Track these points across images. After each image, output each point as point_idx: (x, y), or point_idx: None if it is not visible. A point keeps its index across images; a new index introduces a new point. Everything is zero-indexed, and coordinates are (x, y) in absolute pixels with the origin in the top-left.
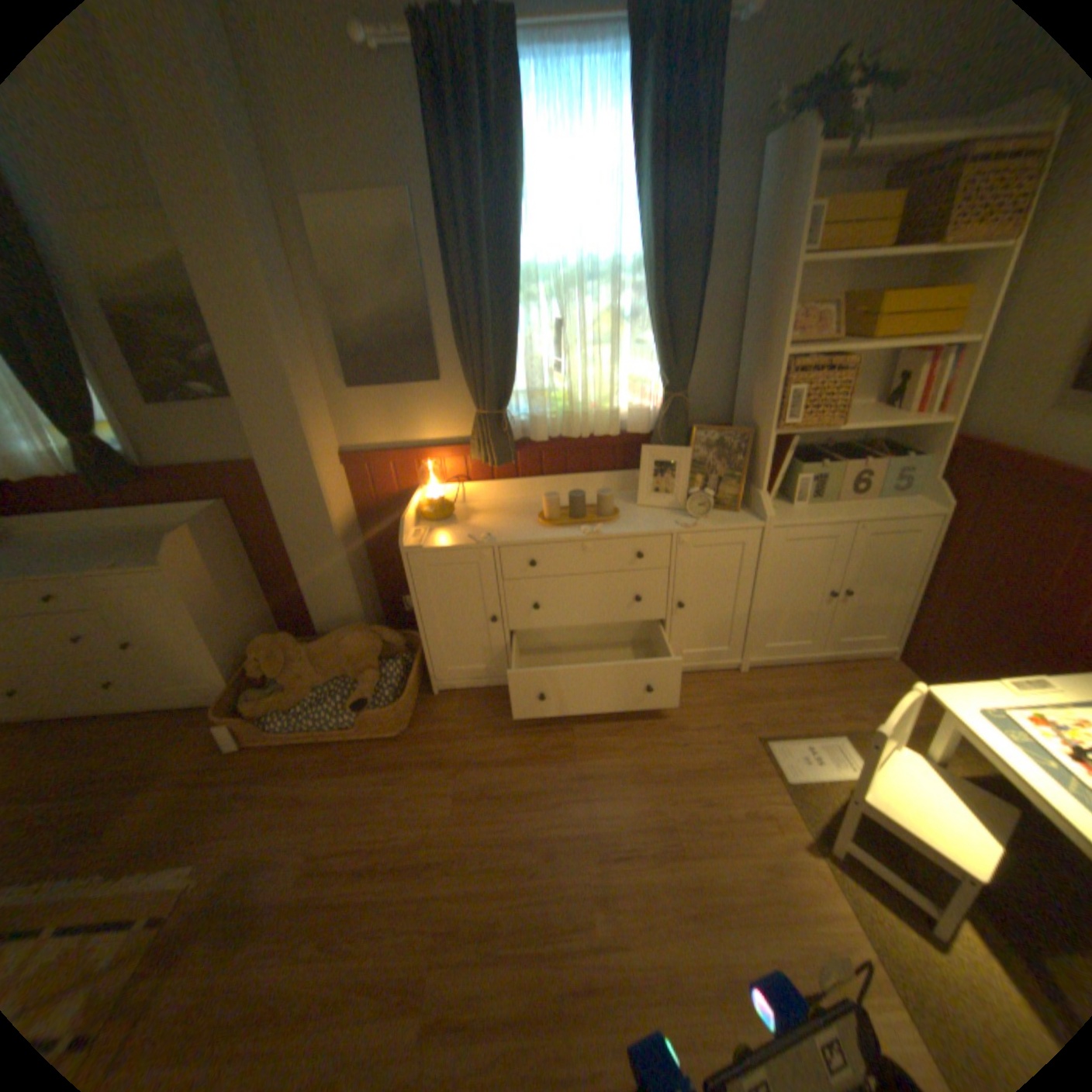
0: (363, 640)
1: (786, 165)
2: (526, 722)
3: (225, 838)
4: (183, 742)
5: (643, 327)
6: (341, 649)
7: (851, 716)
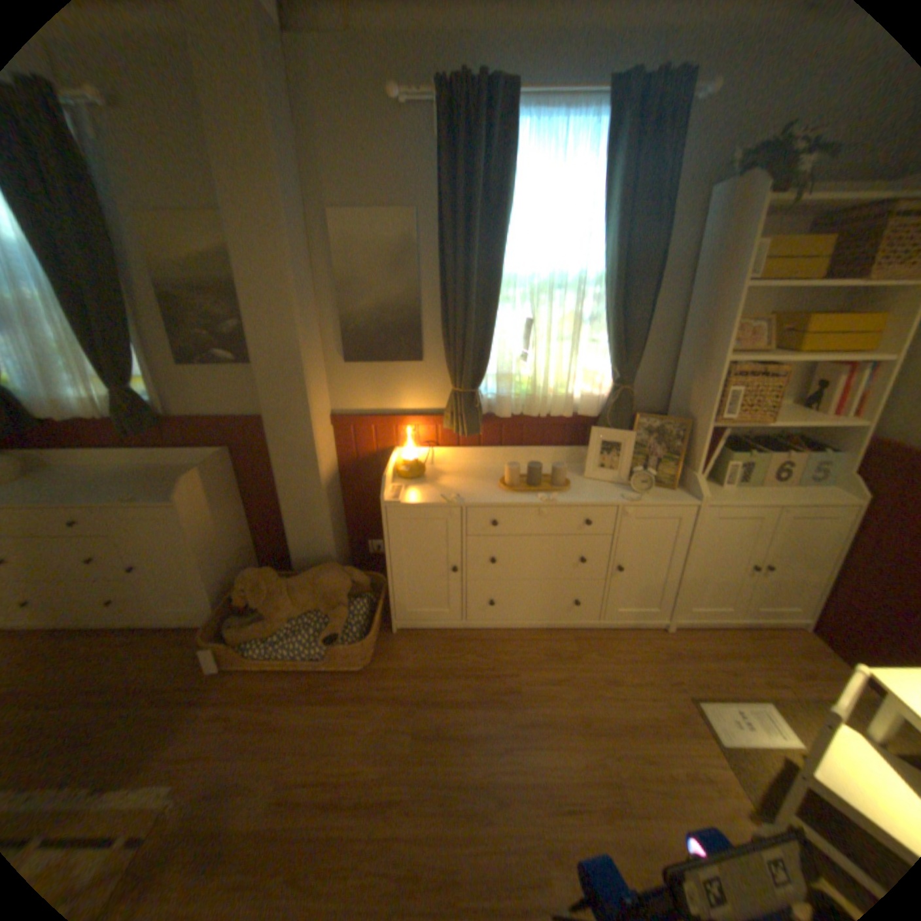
0: (337, 579)
1: (733, 209)
2: (477, 666)
3: (203, 759)
4: (169, 661)
5: (599, 329)
6: (317, 585)
7: (775, 683)
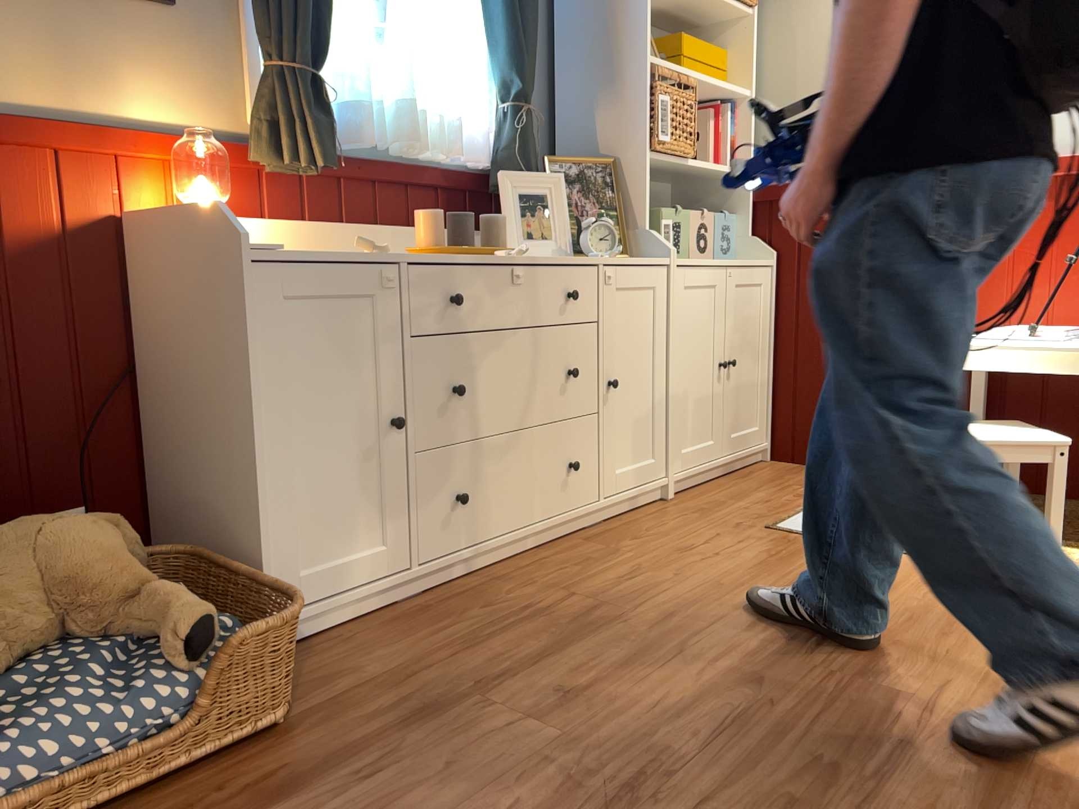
0: (97, 526)
1: None
2: (499, 614)
3: None
4: None
5: (470, 17)
6: (41, 554)
7: (798, 493)
